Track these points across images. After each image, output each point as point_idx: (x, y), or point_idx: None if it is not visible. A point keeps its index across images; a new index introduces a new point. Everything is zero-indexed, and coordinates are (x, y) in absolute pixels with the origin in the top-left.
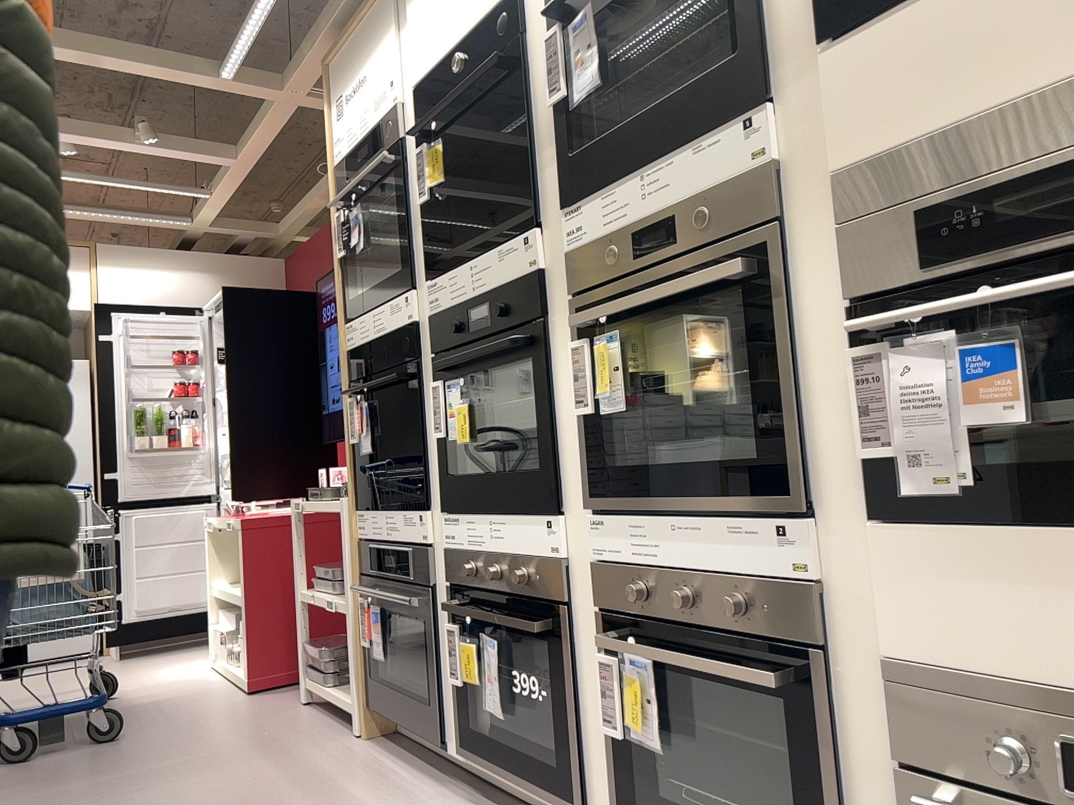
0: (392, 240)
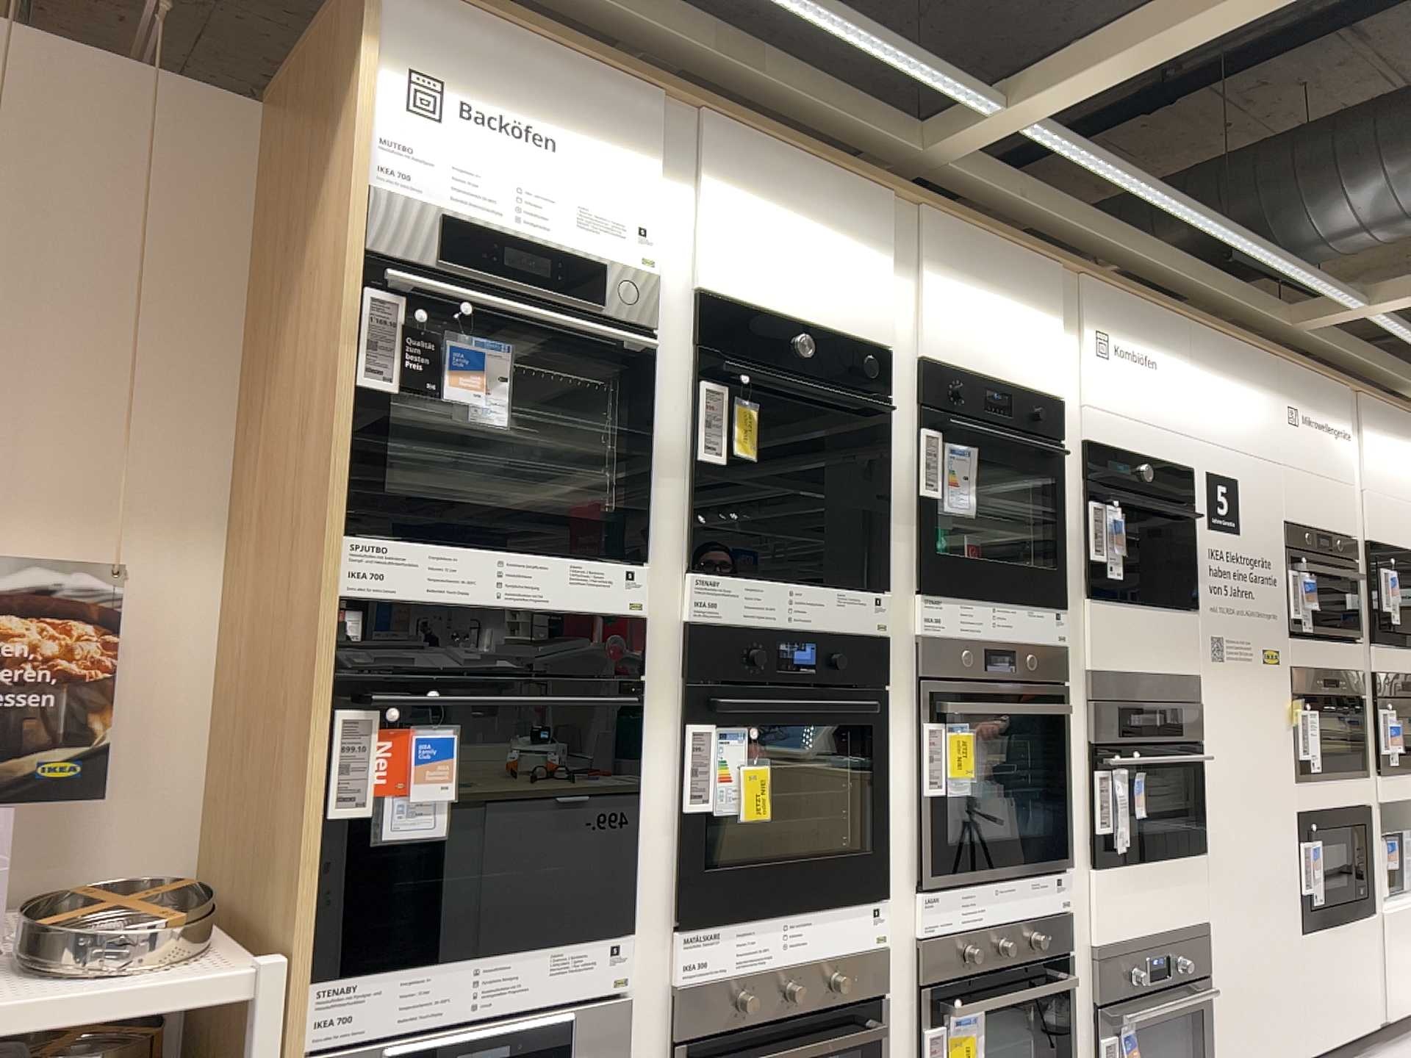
0: (542, 443)
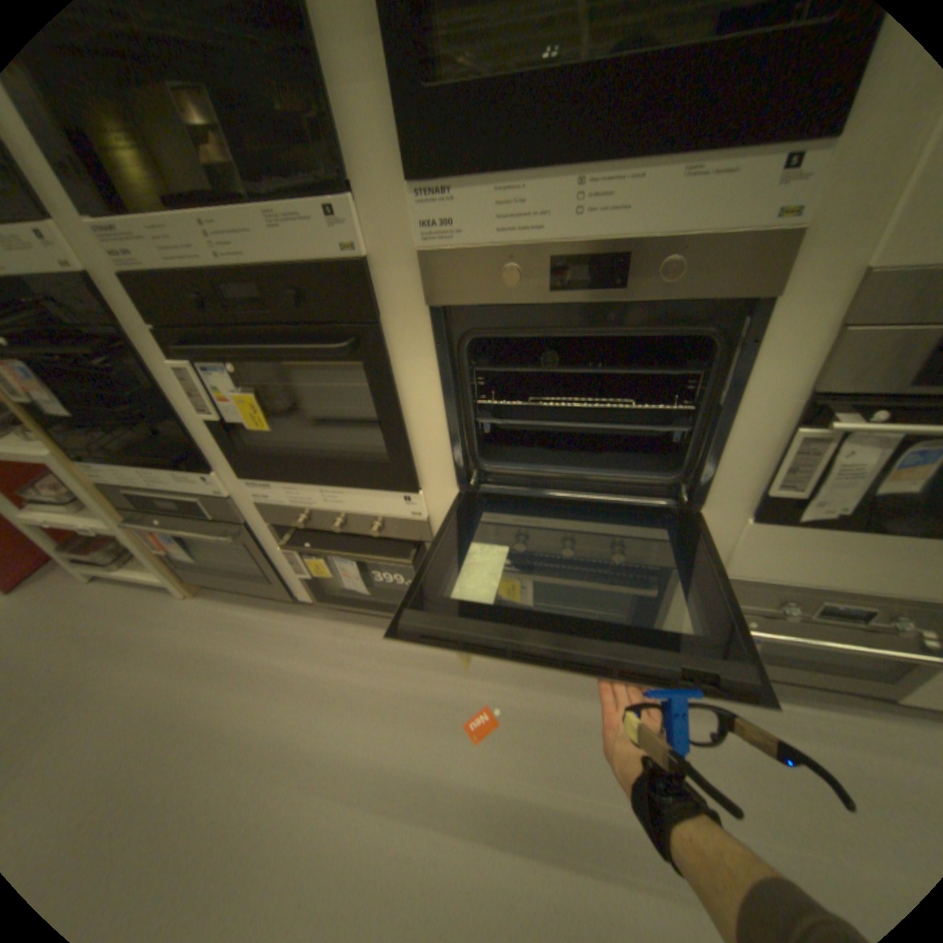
0: None
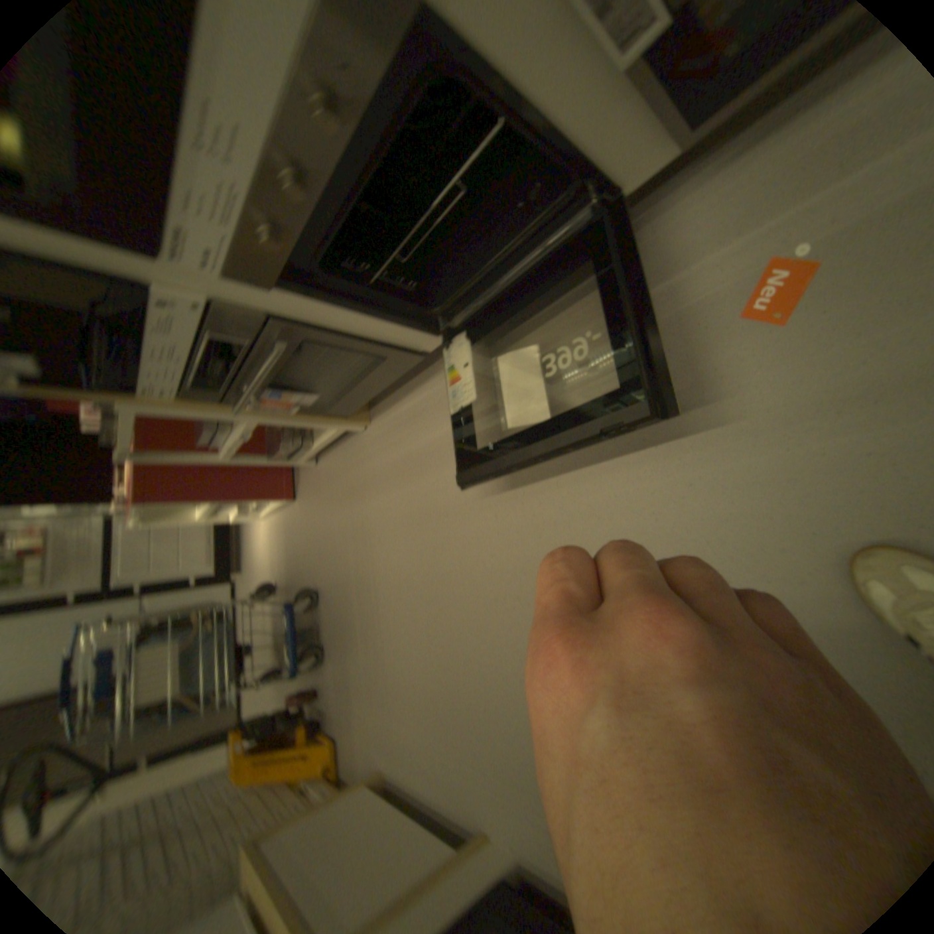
0: None
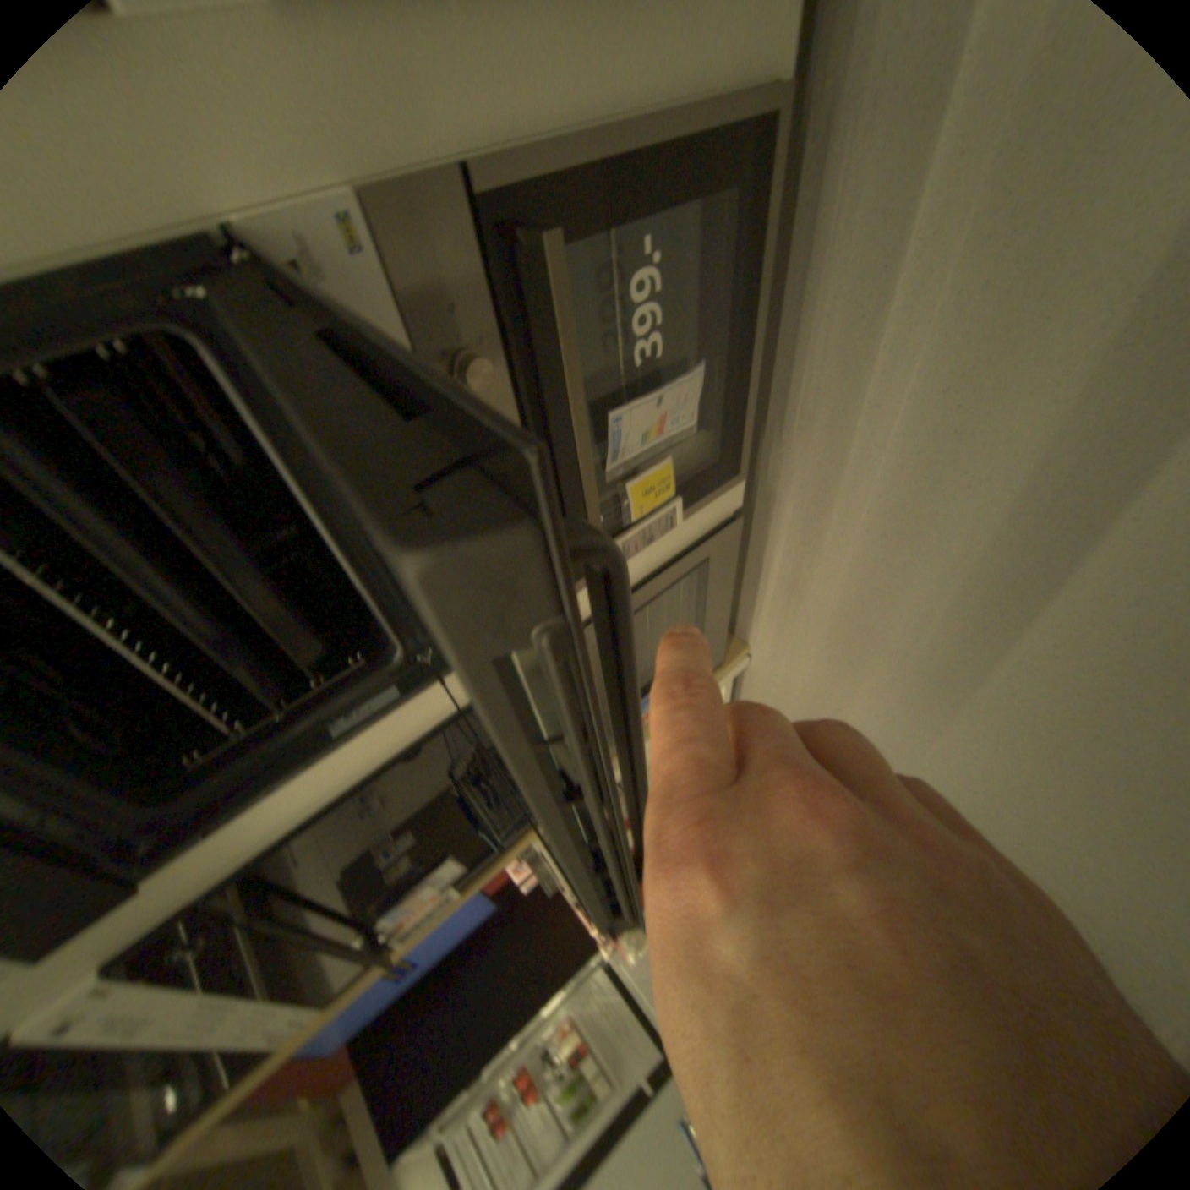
0: None
